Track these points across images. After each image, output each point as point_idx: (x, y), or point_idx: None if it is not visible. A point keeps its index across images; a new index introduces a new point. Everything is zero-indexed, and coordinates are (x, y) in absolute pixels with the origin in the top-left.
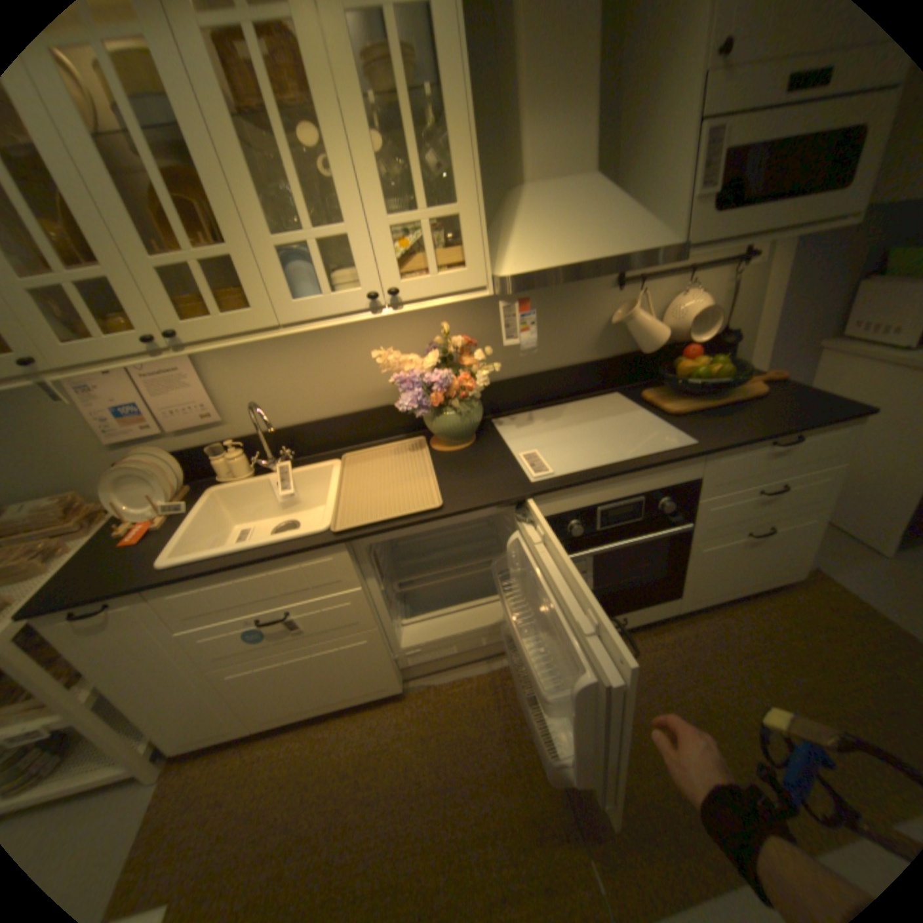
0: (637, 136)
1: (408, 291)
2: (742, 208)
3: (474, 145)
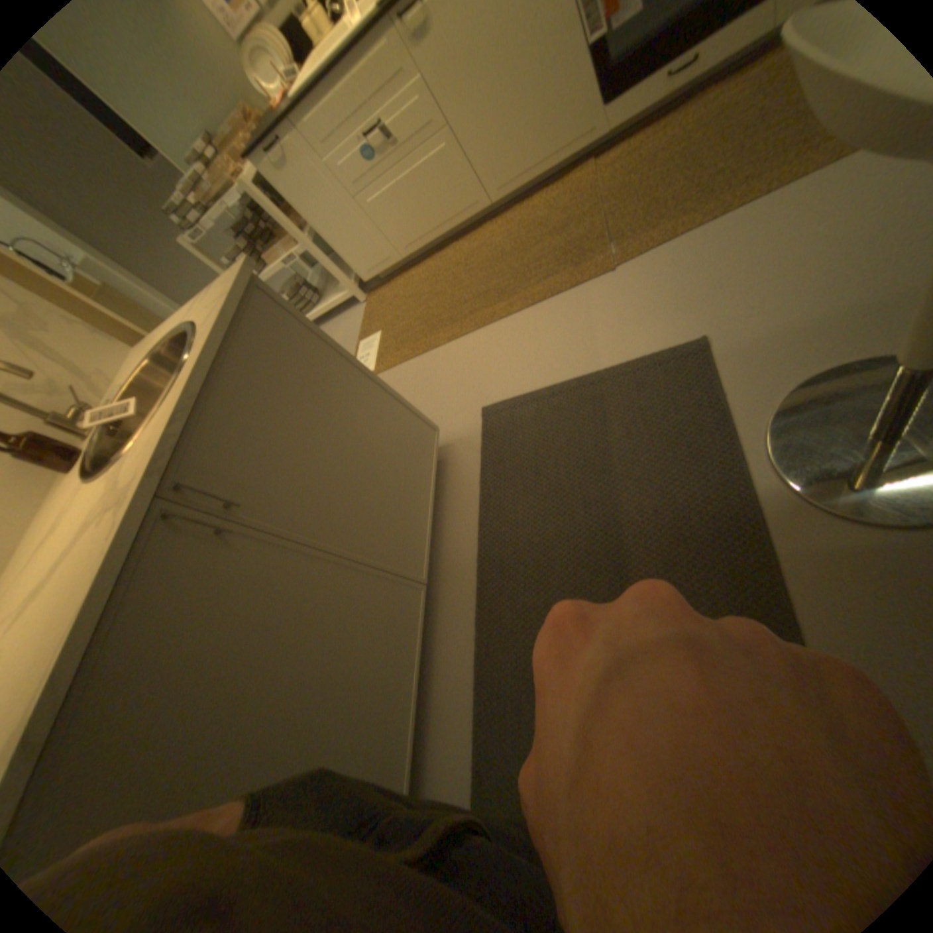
0: None
1: None
2: None
3: None
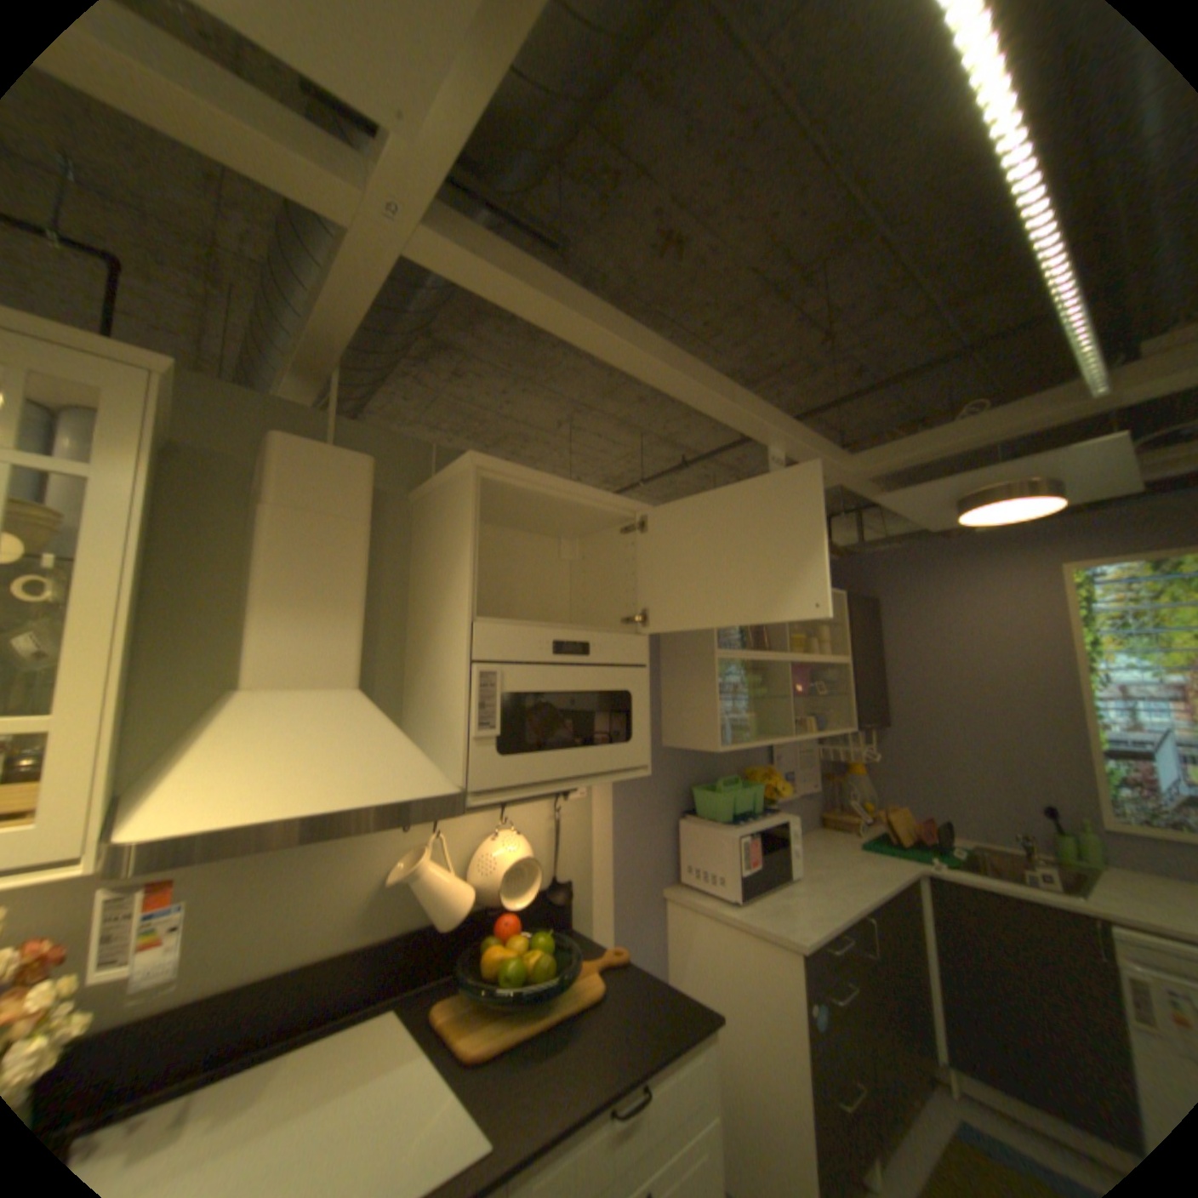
0: (419, 657)
1: None
2: (528, 753)
3: (117, 640)
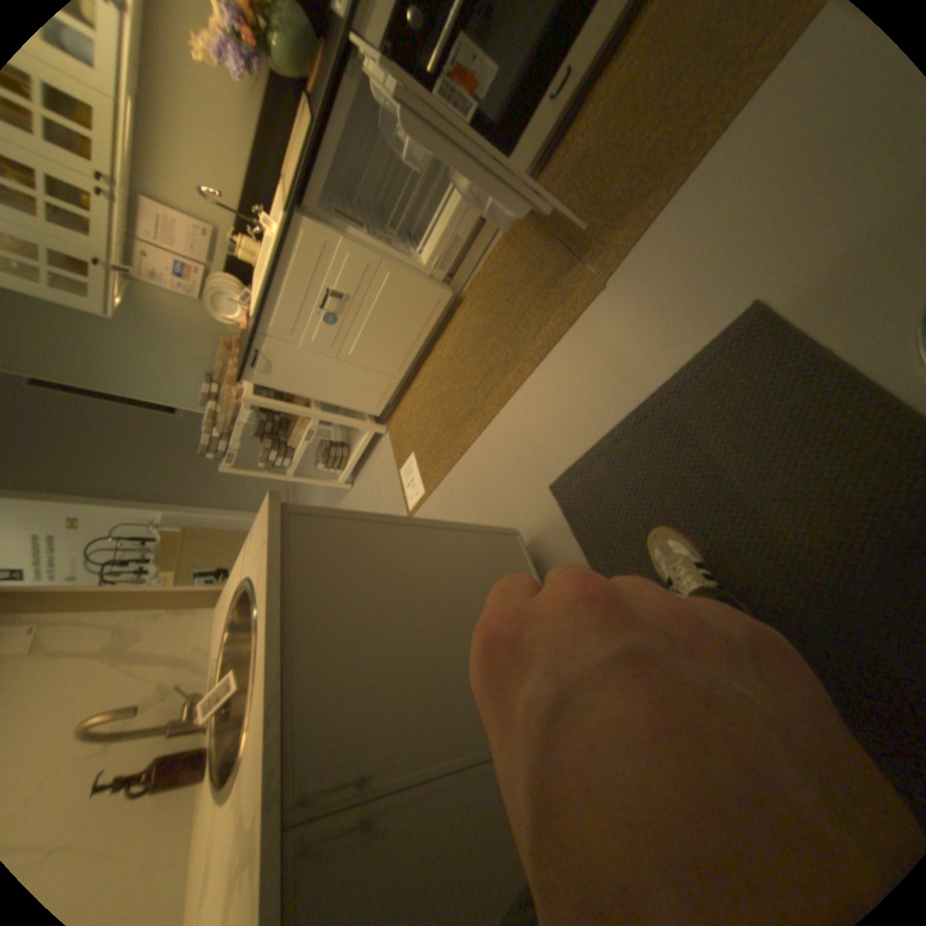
0: None
1: None
2: None
3: None
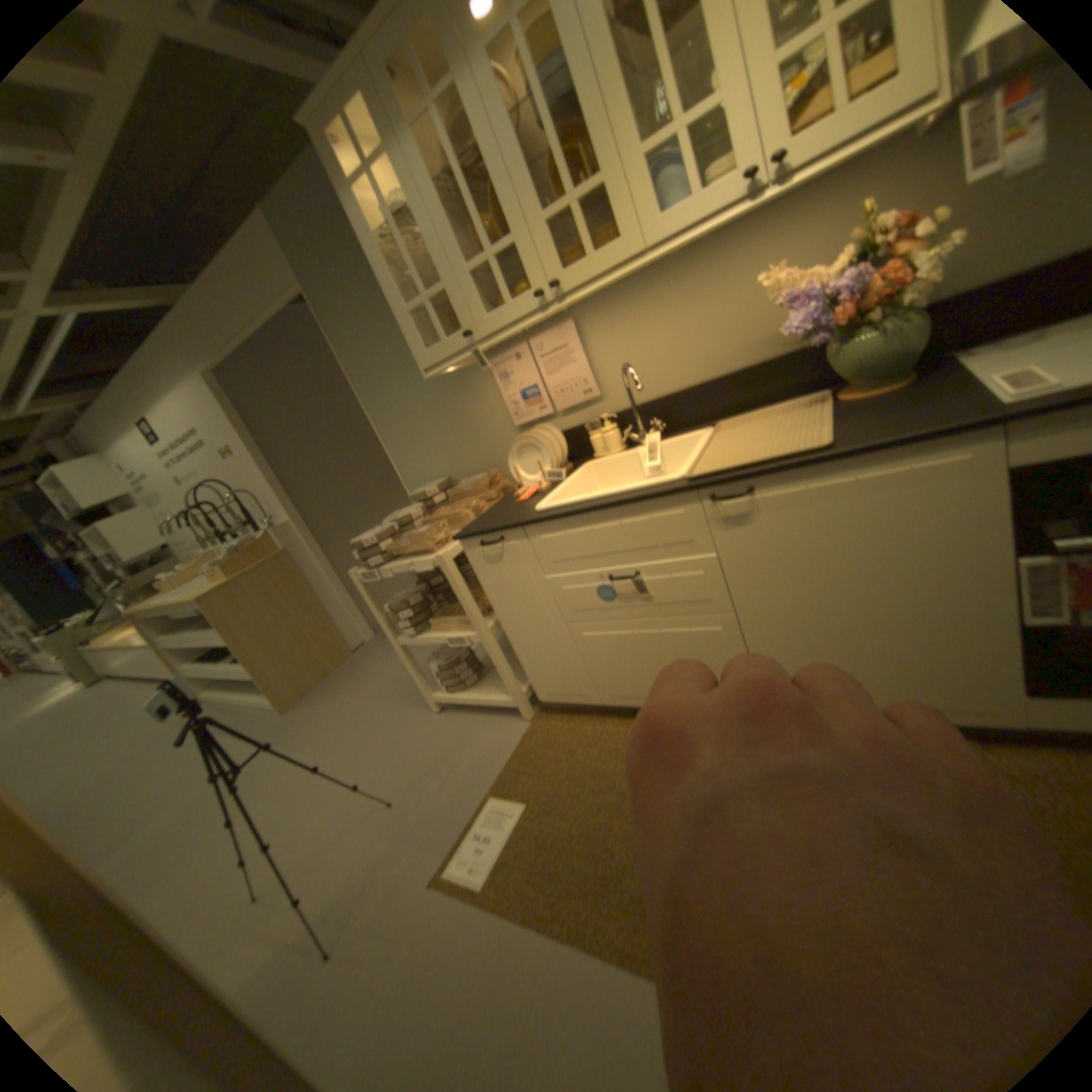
0: None
1: (800, 150)
2: None
3: None
